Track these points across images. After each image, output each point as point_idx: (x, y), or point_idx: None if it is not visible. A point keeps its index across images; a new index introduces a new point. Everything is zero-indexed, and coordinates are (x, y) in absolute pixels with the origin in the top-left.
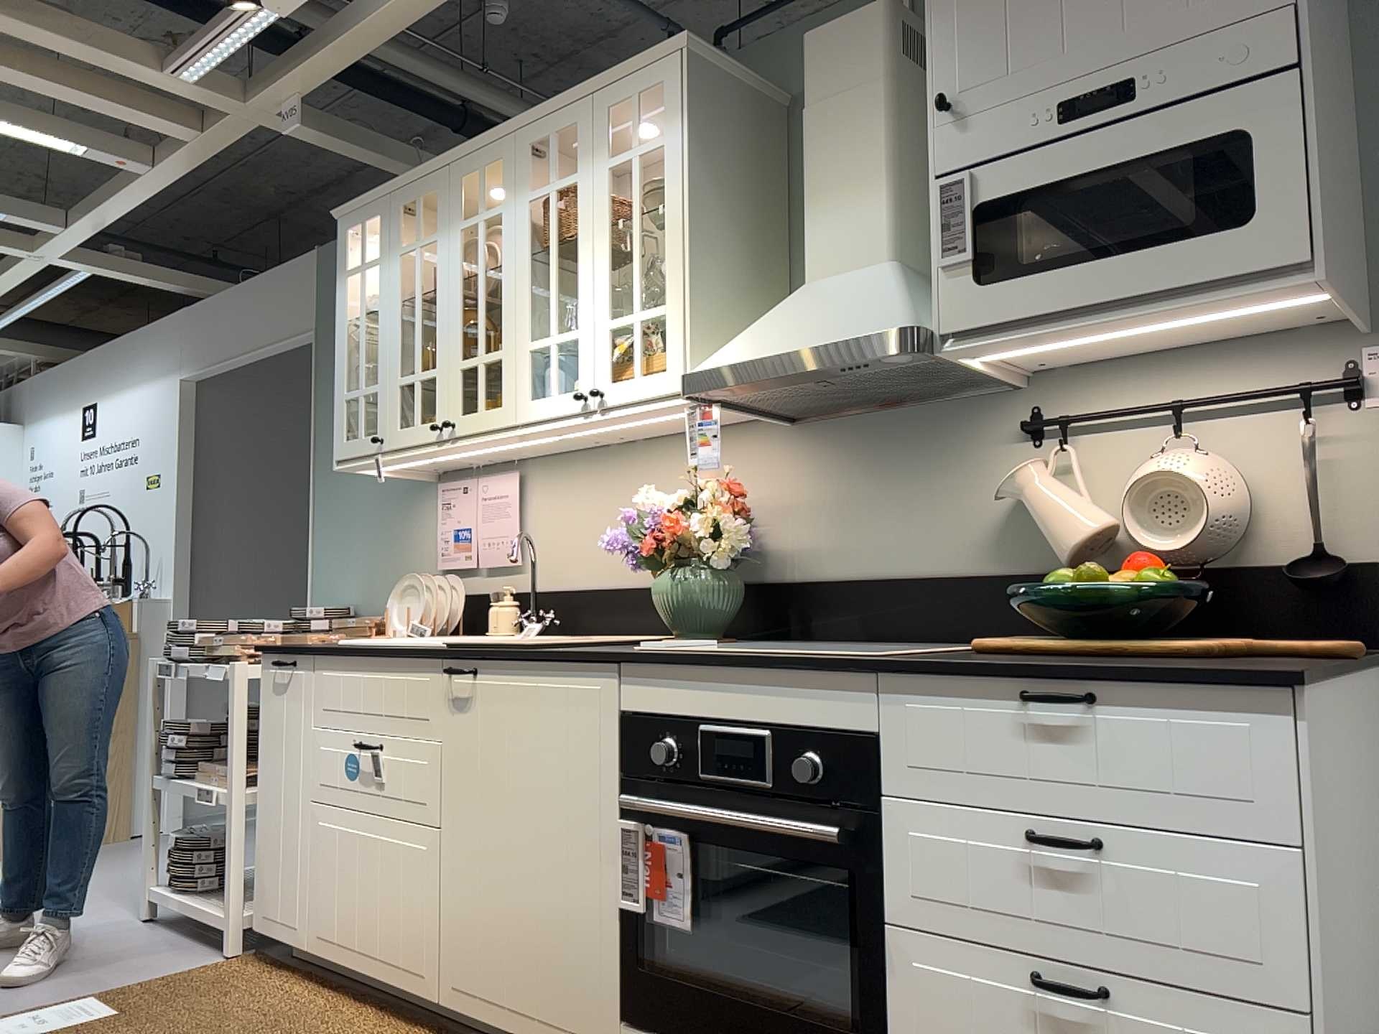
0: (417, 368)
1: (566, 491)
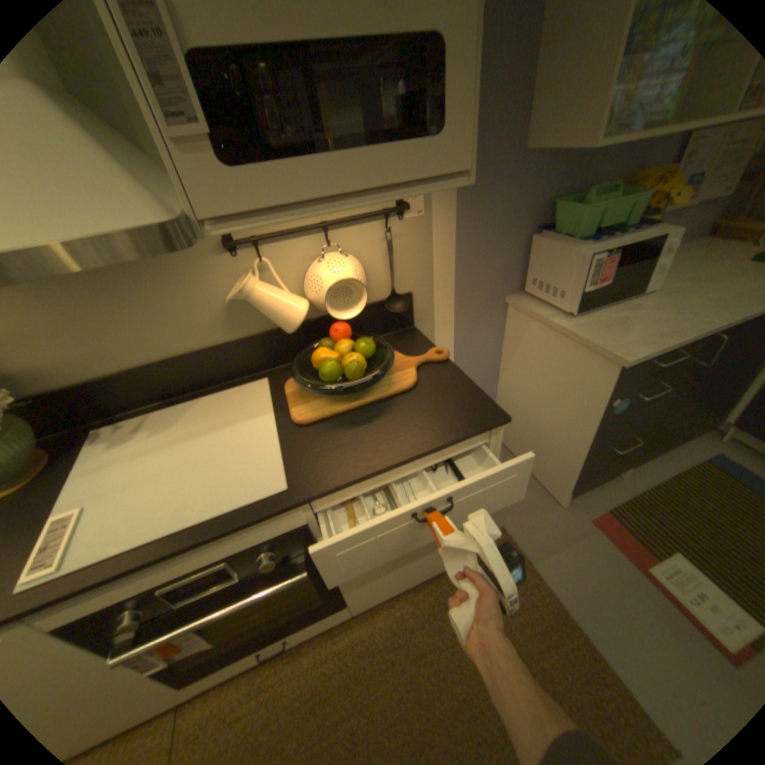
0: None
1: None
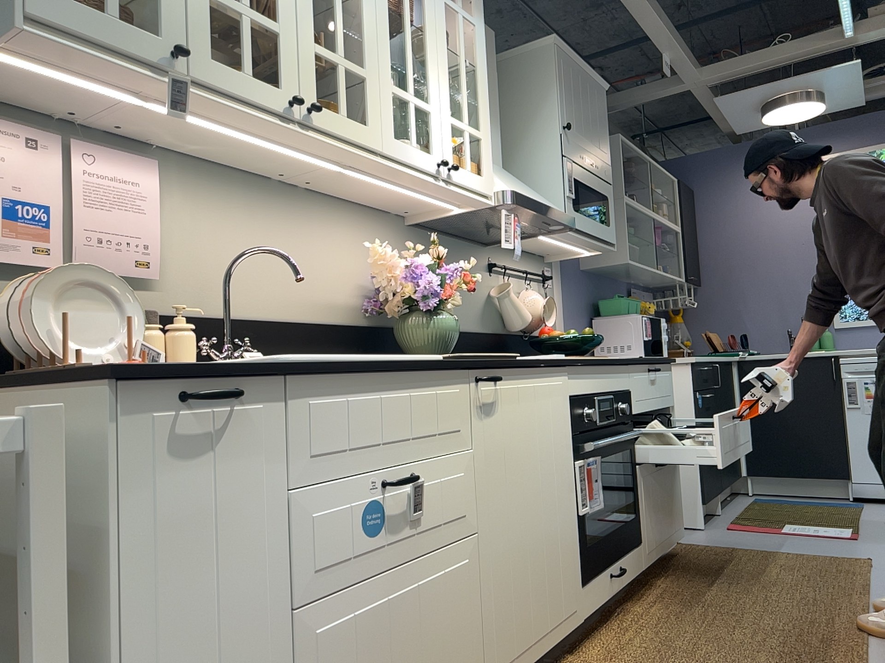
0: (246, 0)
1: (220, 209)
